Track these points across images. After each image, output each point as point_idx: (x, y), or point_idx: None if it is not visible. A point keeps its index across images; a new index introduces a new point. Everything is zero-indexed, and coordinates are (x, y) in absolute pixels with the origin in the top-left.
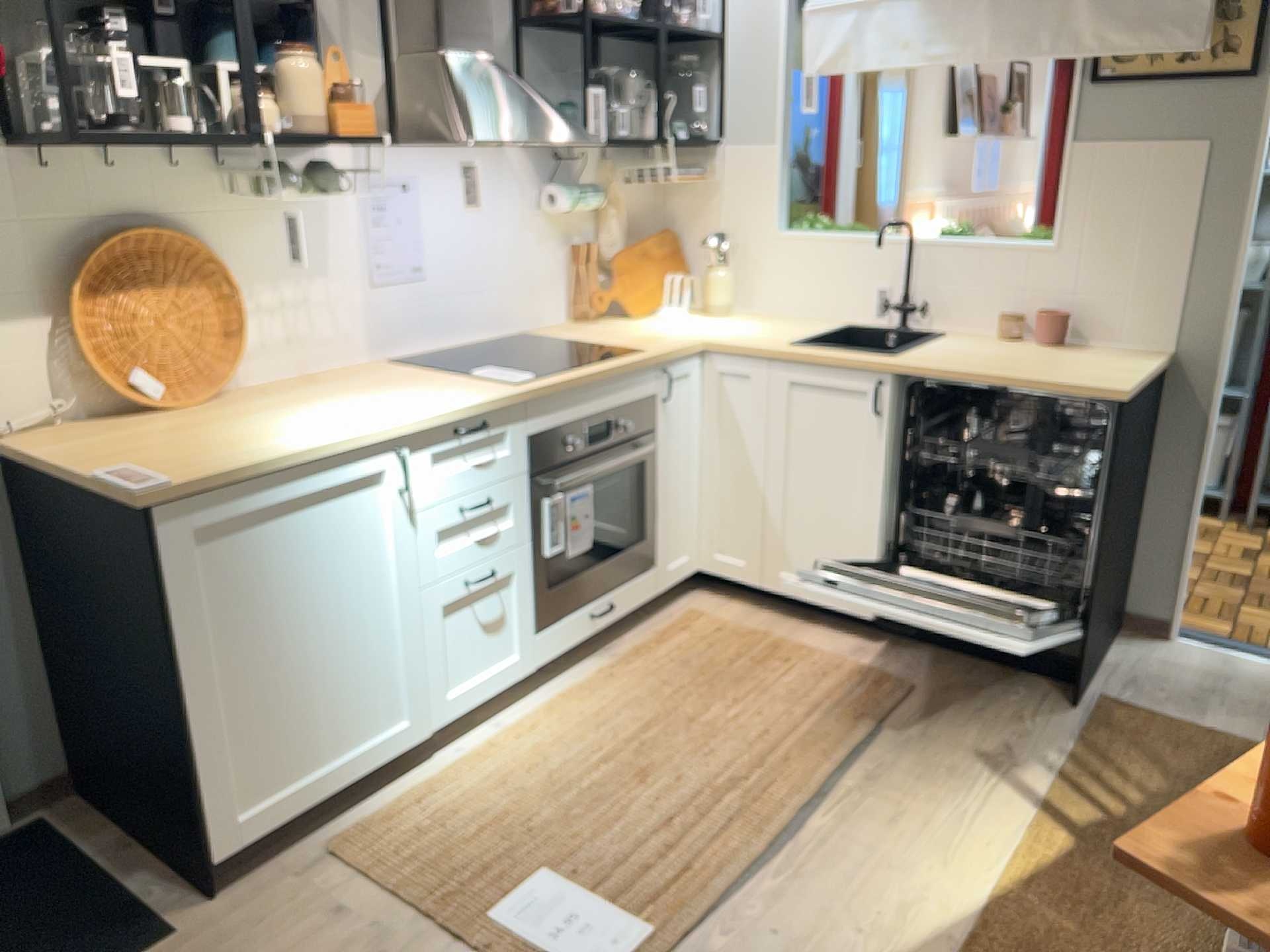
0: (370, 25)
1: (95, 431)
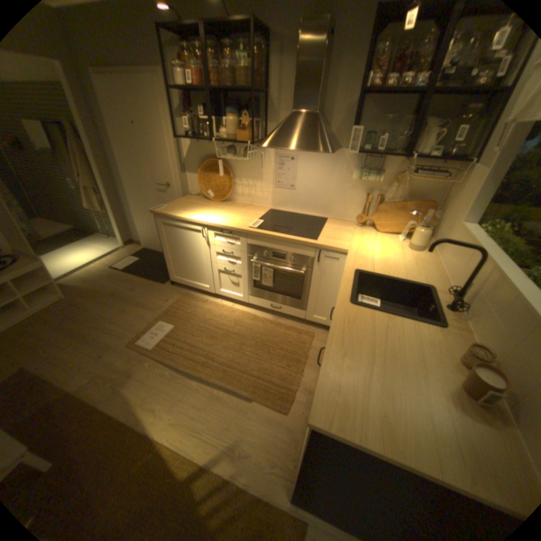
0: (289, 100)
1: (196, 199)
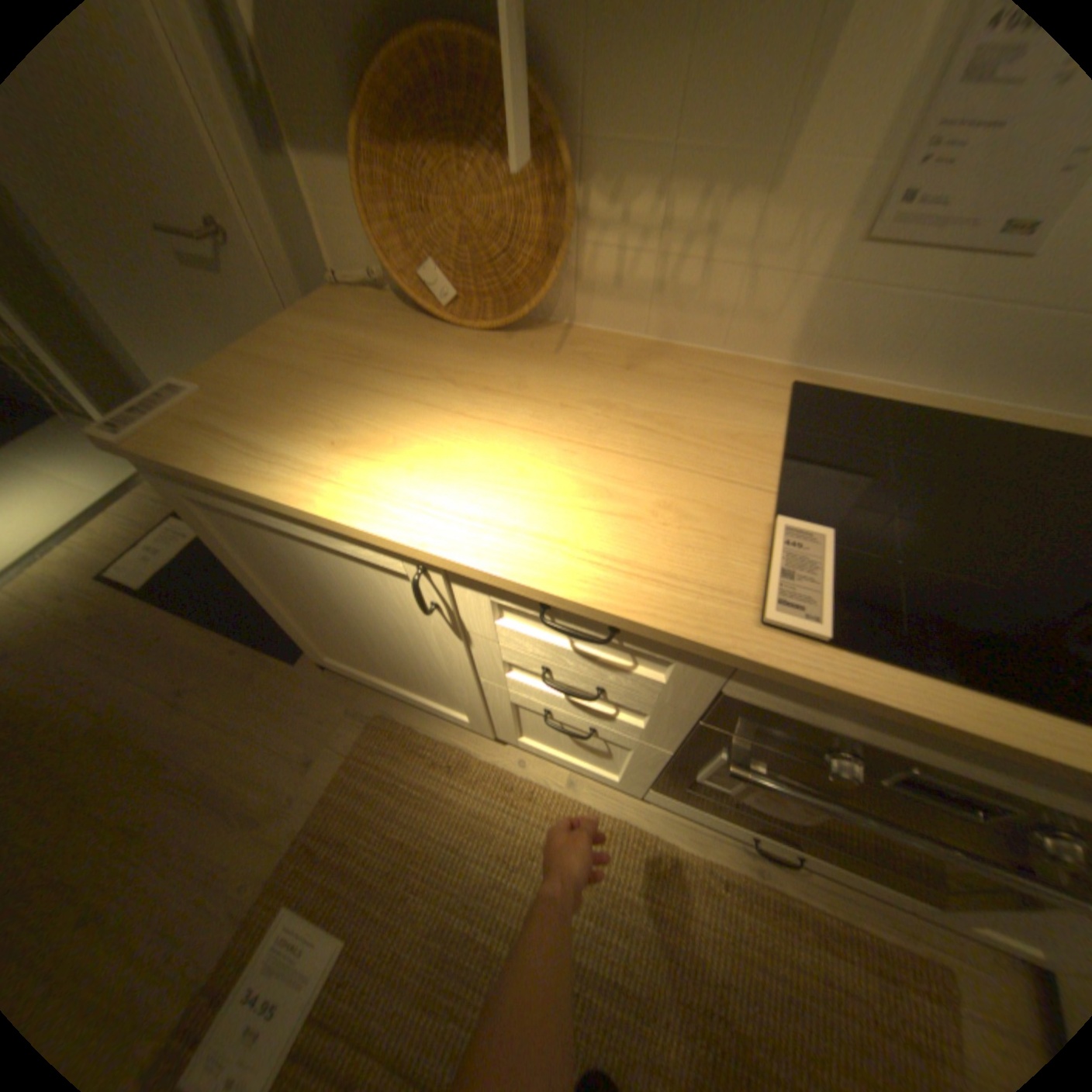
0: None
1: (363, 313)
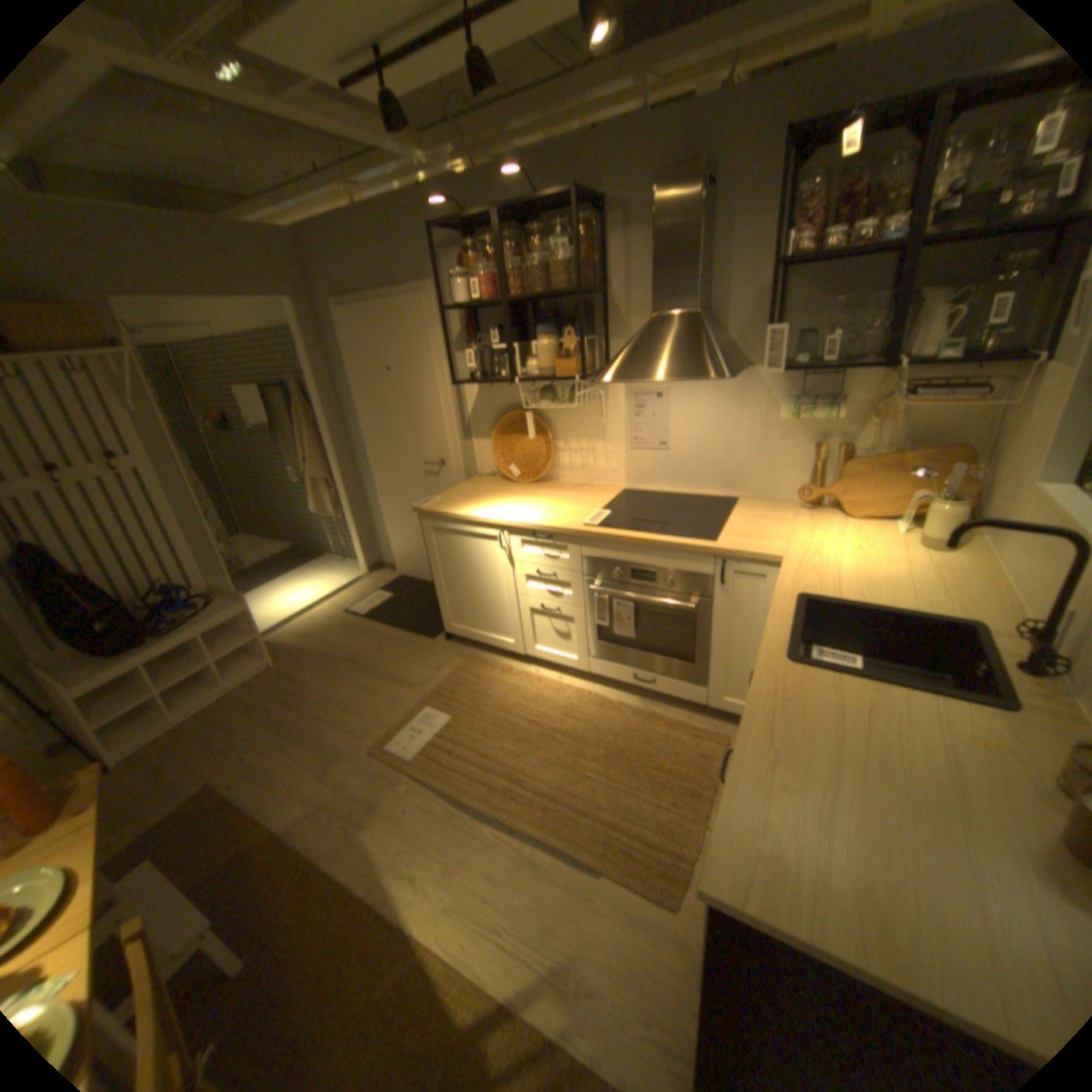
0: (644, 298)
1: (488, 482)
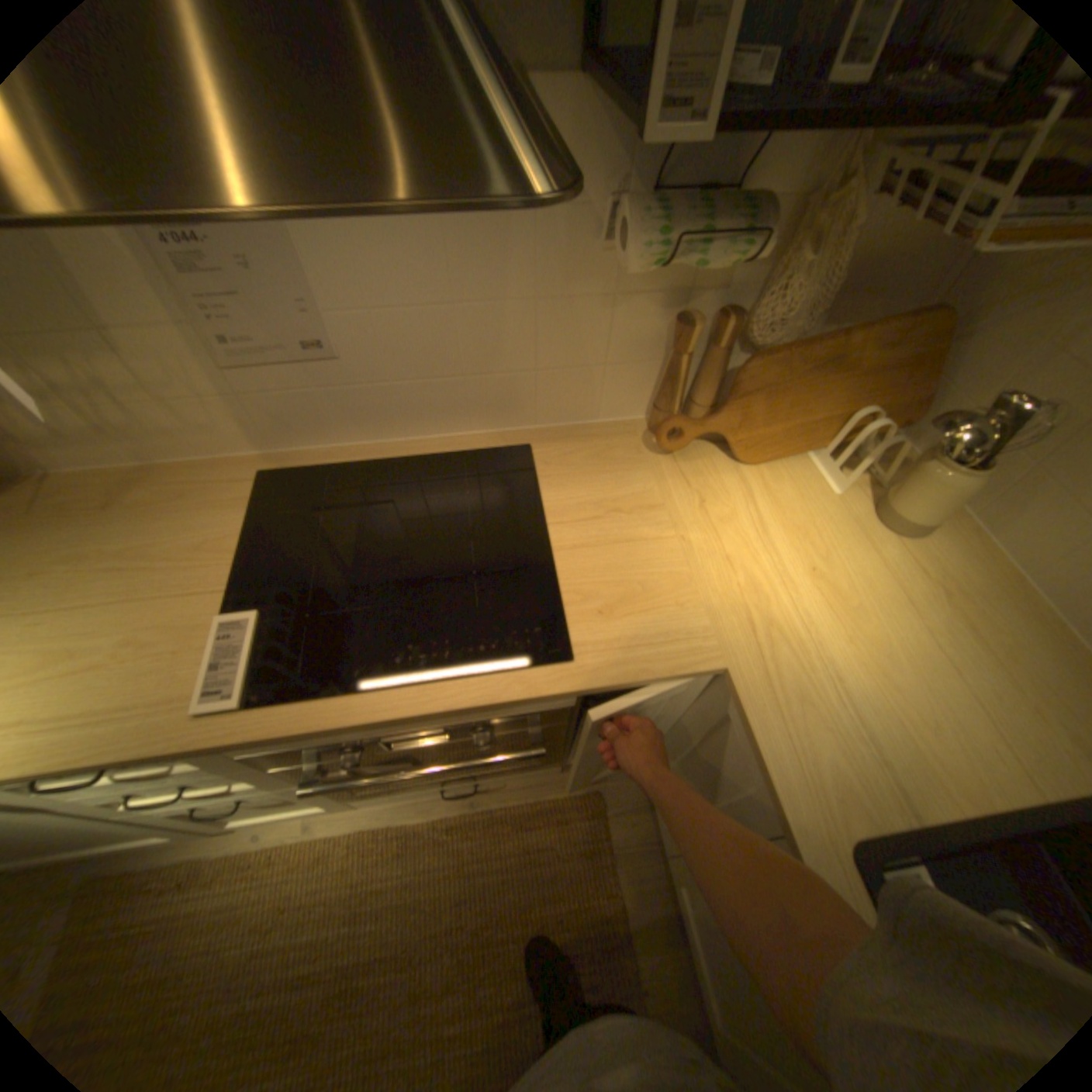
0: None
1: None
